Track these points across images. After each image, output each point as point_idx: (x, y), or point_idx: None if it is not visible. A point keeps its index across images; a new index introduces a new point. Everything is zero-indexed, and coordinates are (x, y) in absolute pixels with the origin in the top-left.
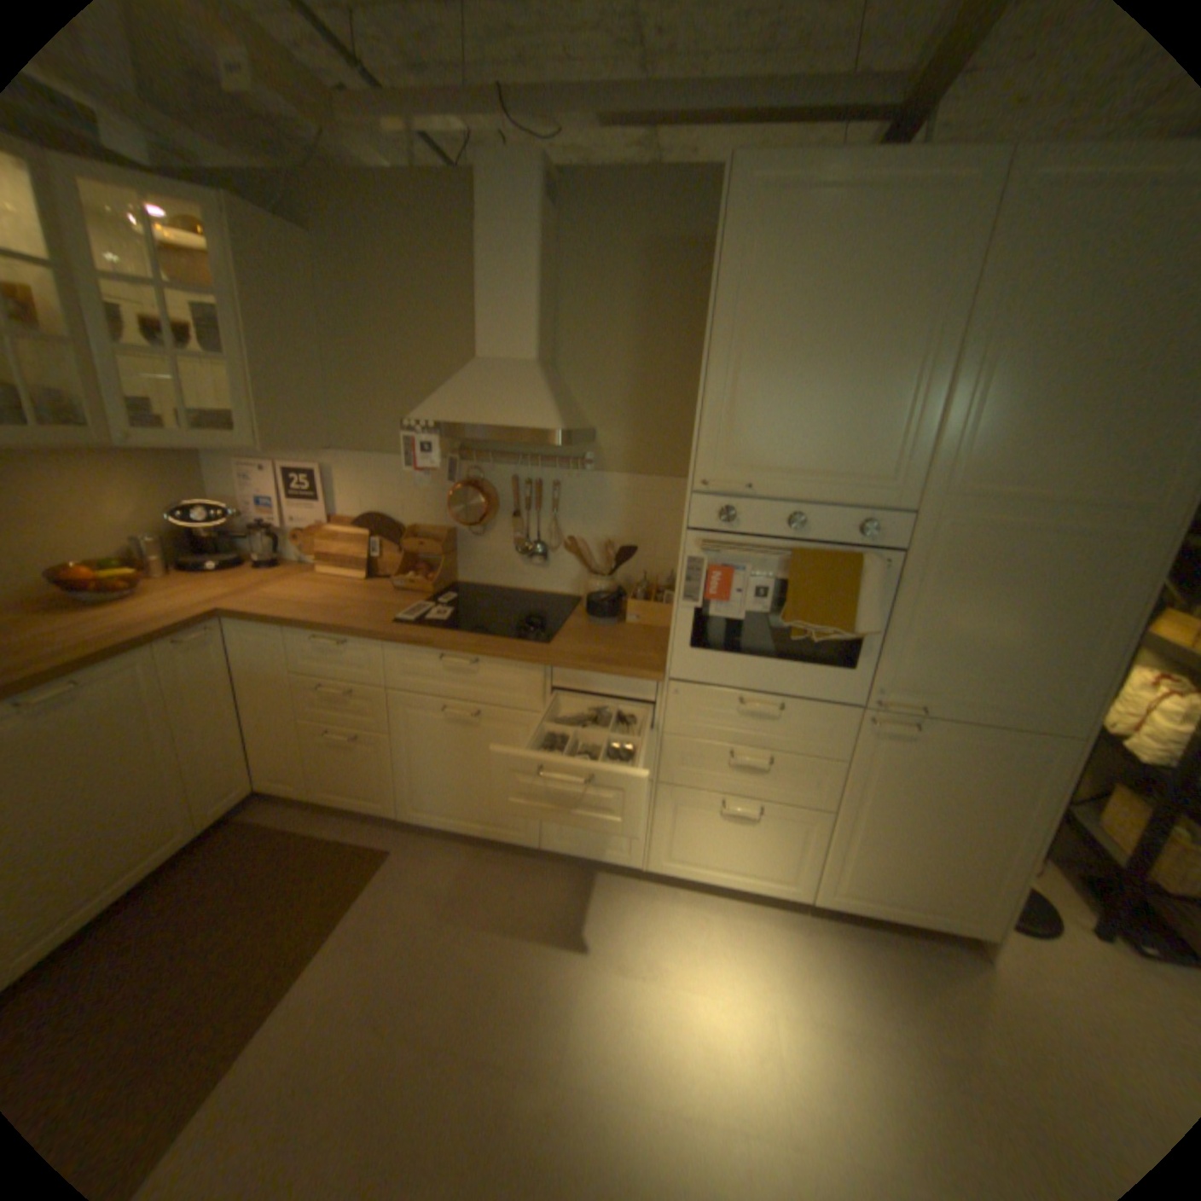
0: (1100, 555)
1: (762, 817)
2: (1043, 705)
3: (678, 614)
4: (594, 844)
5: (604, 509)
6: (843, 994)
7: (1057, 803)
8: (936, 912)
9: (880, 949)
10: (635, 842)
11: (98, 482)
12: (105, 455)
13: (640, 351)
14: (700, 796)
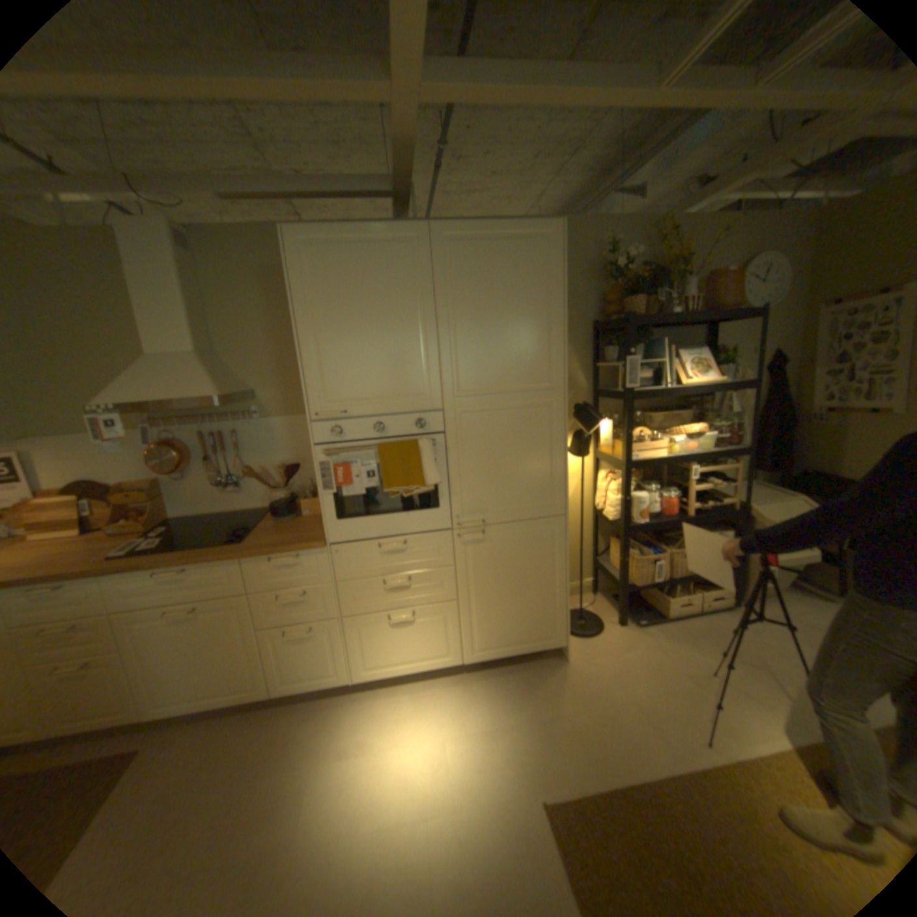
0: (535, 416)
1: (413, 618)
2: (538, 502)
3: (323, 500)
4: (309, 679)
5: (274, 443)
6: (484, 712)
7: (563, 554)
8: (529, 641)
9: (506, 677)
10: (338, 666)
11: None
12: None
13: (273, 337)
14: (372, 617)
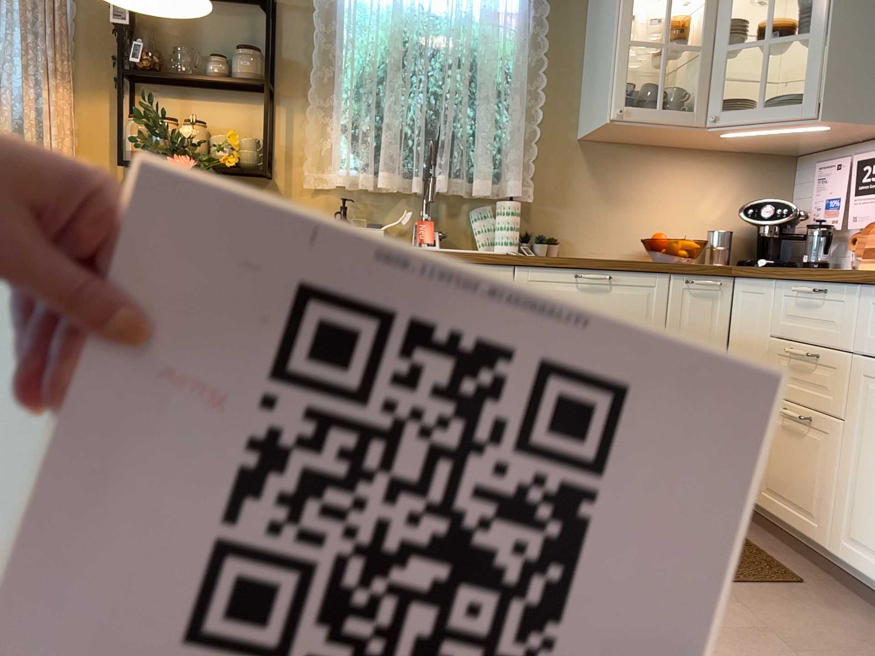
0: None
1: None
2: None
3: None
4: None
5: None
6: None
7: None
8: None
9: None
10: None
11: (705, 182)
12: (718, 161)
13: None
14: None
